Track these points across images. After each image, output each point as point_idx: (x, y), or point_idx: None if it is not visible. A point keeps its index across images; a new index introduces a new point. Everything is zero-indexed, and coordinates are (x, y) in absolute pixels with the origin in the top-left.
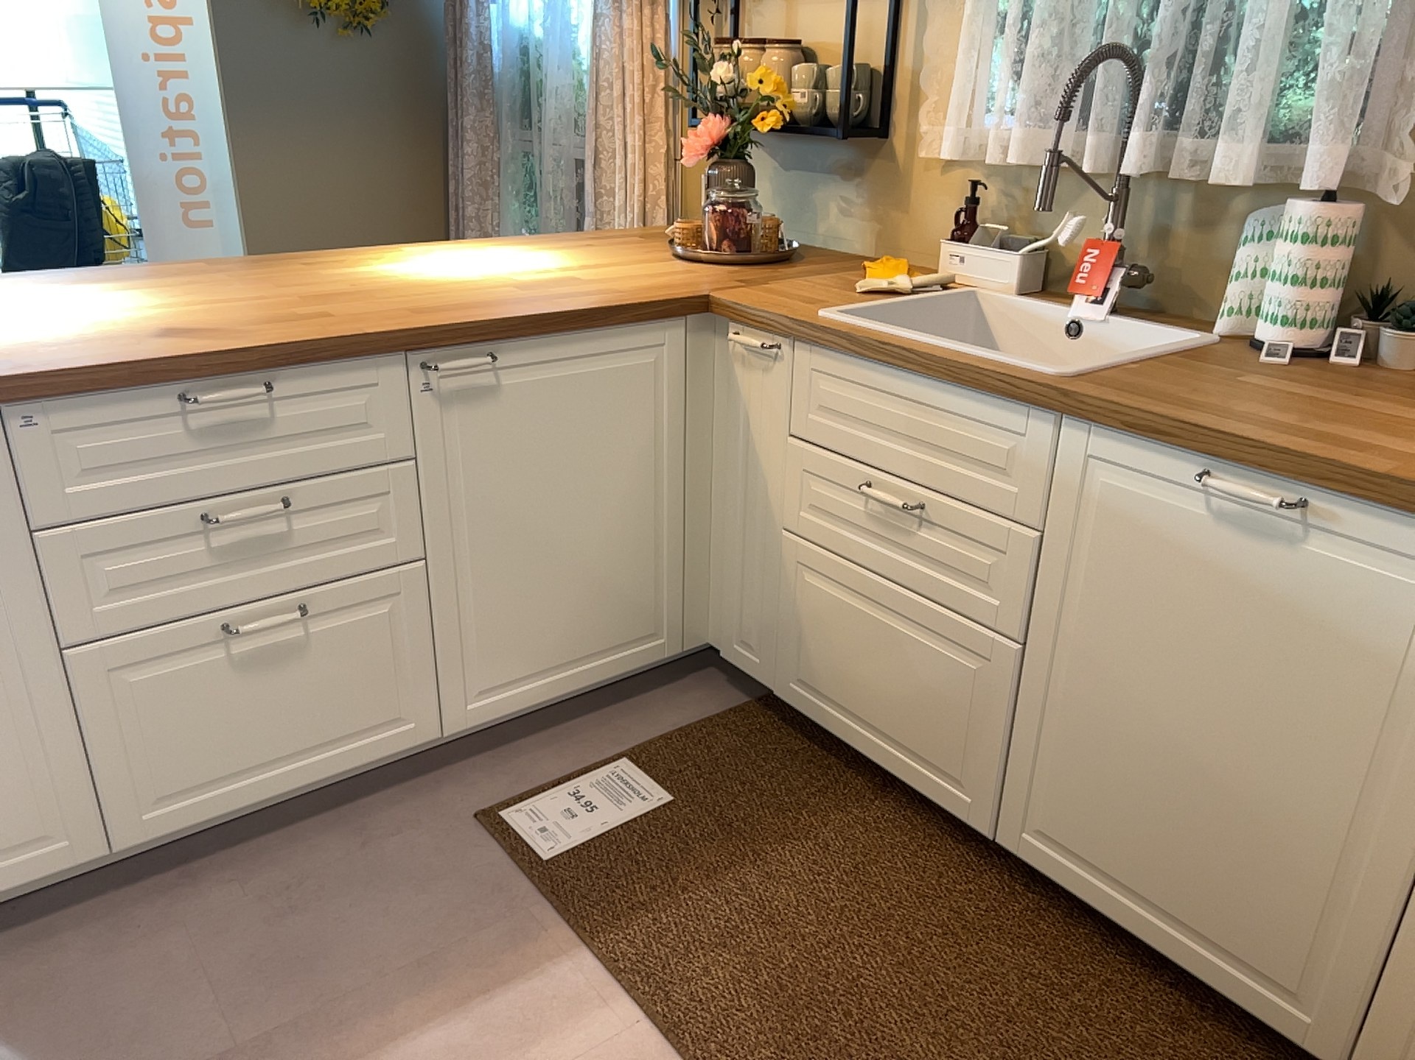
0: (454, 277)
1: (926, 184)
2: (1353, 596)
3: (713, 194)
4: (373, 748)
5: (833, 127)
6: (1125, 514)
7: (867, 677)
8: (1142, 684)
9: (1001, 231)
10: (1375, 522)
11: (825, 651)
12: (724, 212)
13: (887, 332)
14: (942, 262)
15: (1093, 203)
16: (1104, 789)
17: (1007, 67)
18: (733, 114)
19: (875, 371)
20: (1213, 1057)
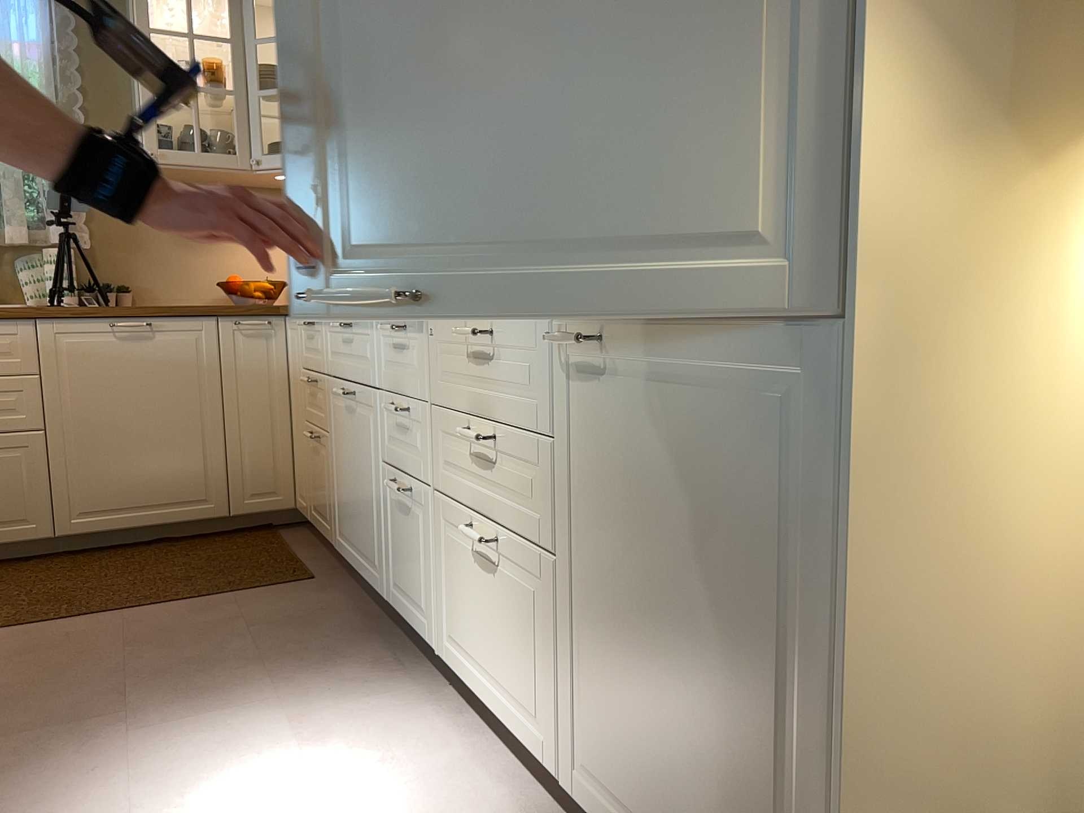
0: None
1: None
2: (175, 348)
3: None
4: None
5: None
6: (81, 351)
7: None
8: (110, 416)
9: None
10: (173, 322)
11: None
12: None
13: None
14: None
15: None
16: (107, 471)
17: None
18: None
19: None
20: (189, 545)
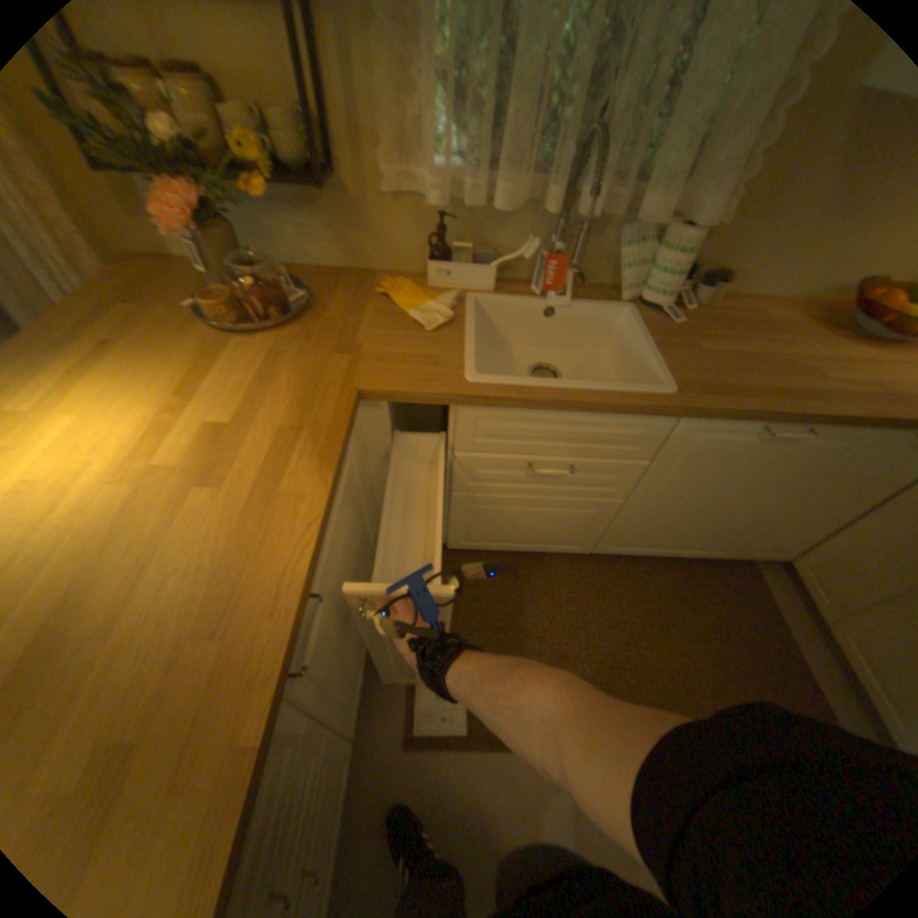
0: (89, 505)
1: (385, 208)
2: (816, 453)
3: (211, 255)
4: (341, 805)
5: (287, 164)
6: (711, 447)
7: (520, 530)
8: (694, 497)
9: (471, 246)
10: (843, 430)
11: (489, 528)
12: (264, 283)
13: (541, 386)
14: (433, 275)
15: (526, 219)
16: (659, 528)
17: (457, 110)
18: (201, 171)
19: (540, 412)
20: (687, 573)
